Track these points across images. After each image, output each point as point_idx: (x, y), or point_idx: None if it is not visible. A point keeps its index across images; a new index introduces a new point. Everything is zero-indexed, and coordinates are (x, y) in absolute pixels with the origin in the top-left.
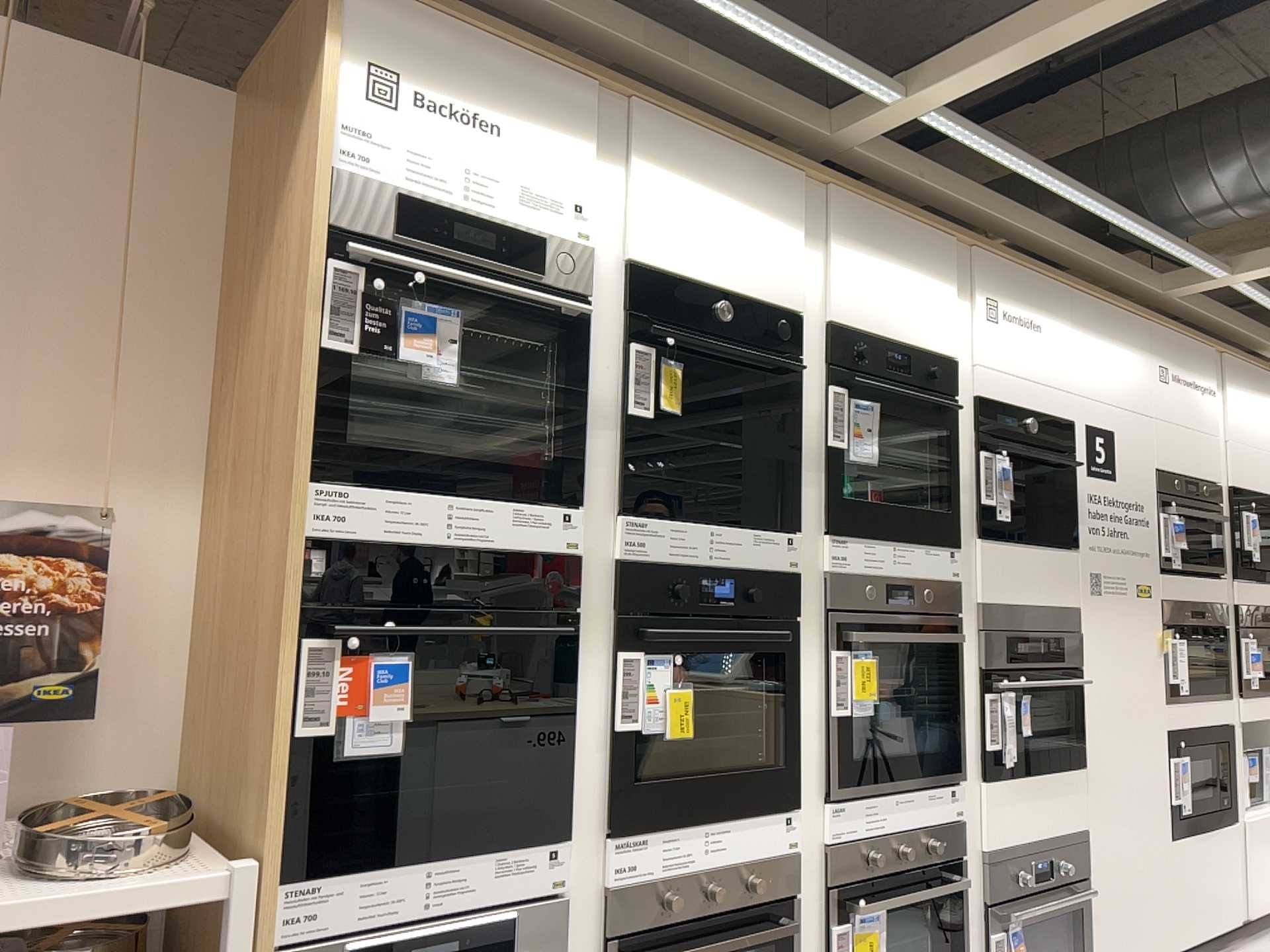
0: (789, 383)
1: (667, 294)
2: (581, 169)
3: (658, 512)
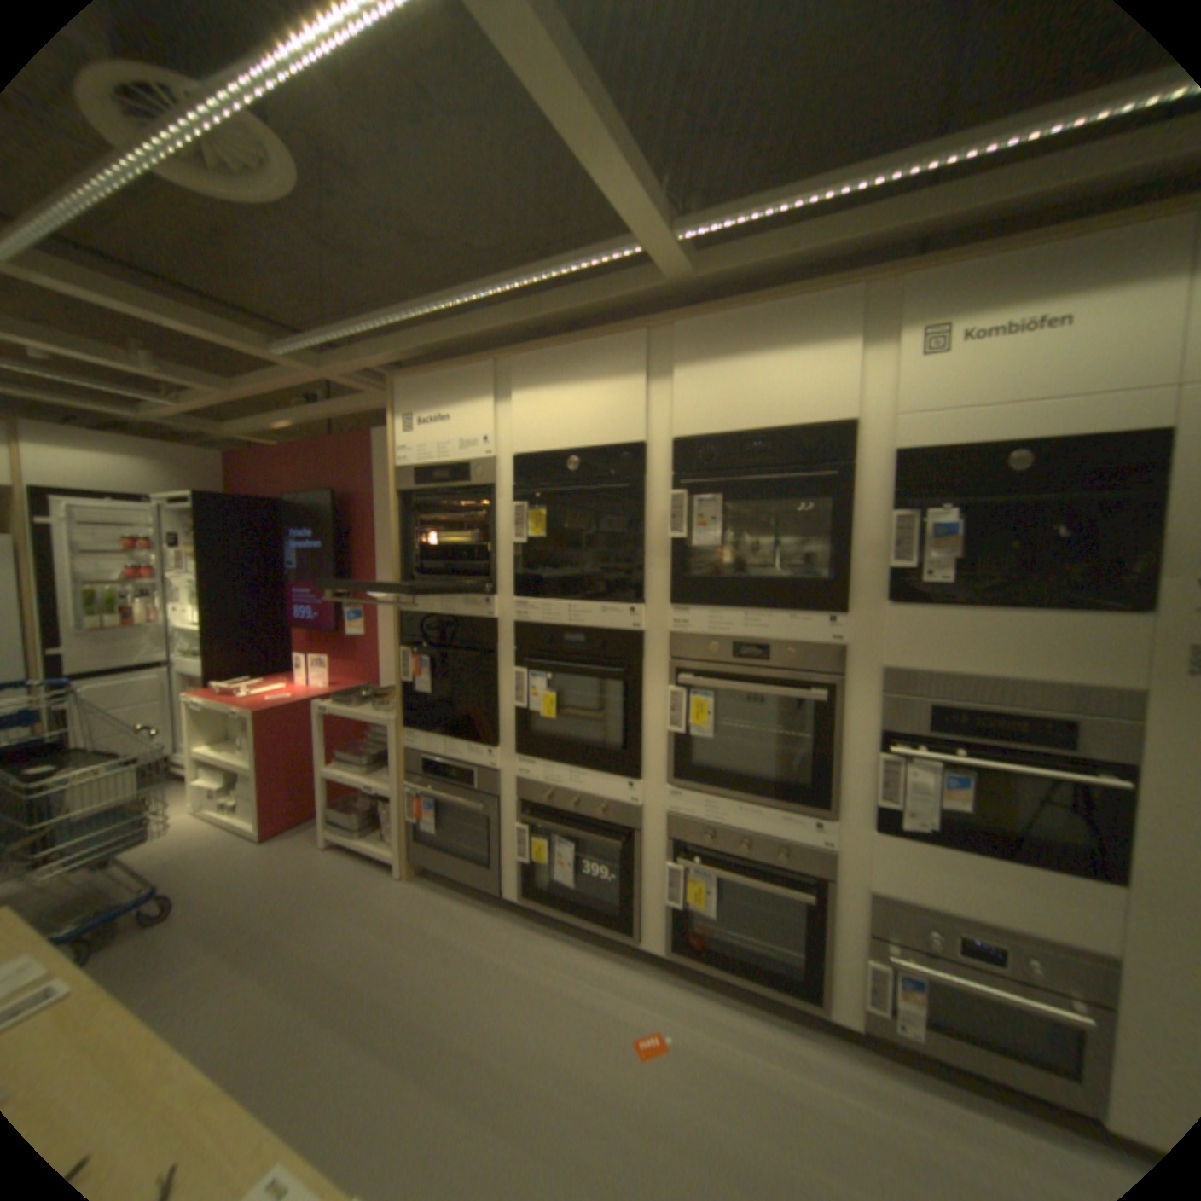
0: (640, 495)
1: (541, 461)
2: (481, 409)
3: (536, 598)
